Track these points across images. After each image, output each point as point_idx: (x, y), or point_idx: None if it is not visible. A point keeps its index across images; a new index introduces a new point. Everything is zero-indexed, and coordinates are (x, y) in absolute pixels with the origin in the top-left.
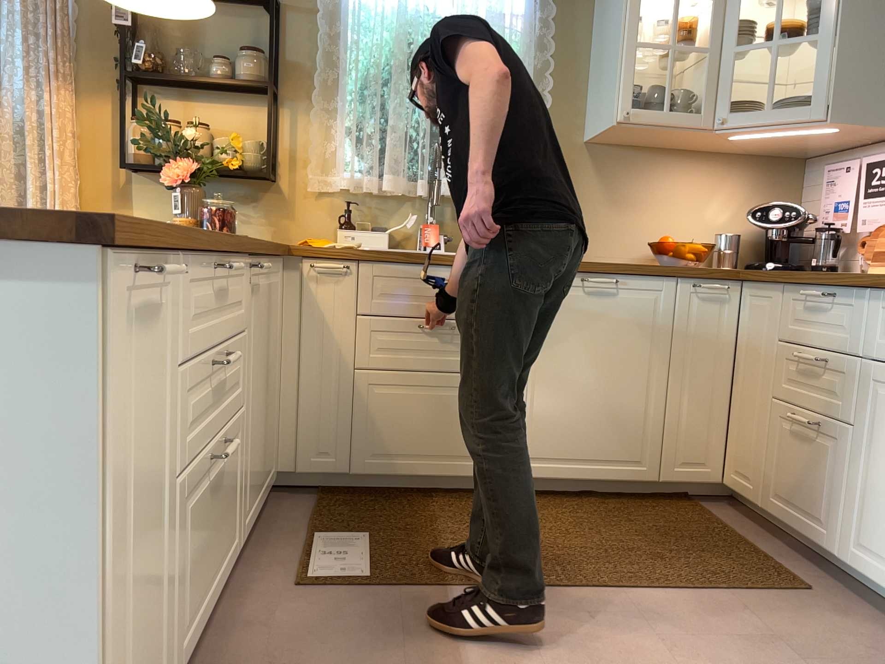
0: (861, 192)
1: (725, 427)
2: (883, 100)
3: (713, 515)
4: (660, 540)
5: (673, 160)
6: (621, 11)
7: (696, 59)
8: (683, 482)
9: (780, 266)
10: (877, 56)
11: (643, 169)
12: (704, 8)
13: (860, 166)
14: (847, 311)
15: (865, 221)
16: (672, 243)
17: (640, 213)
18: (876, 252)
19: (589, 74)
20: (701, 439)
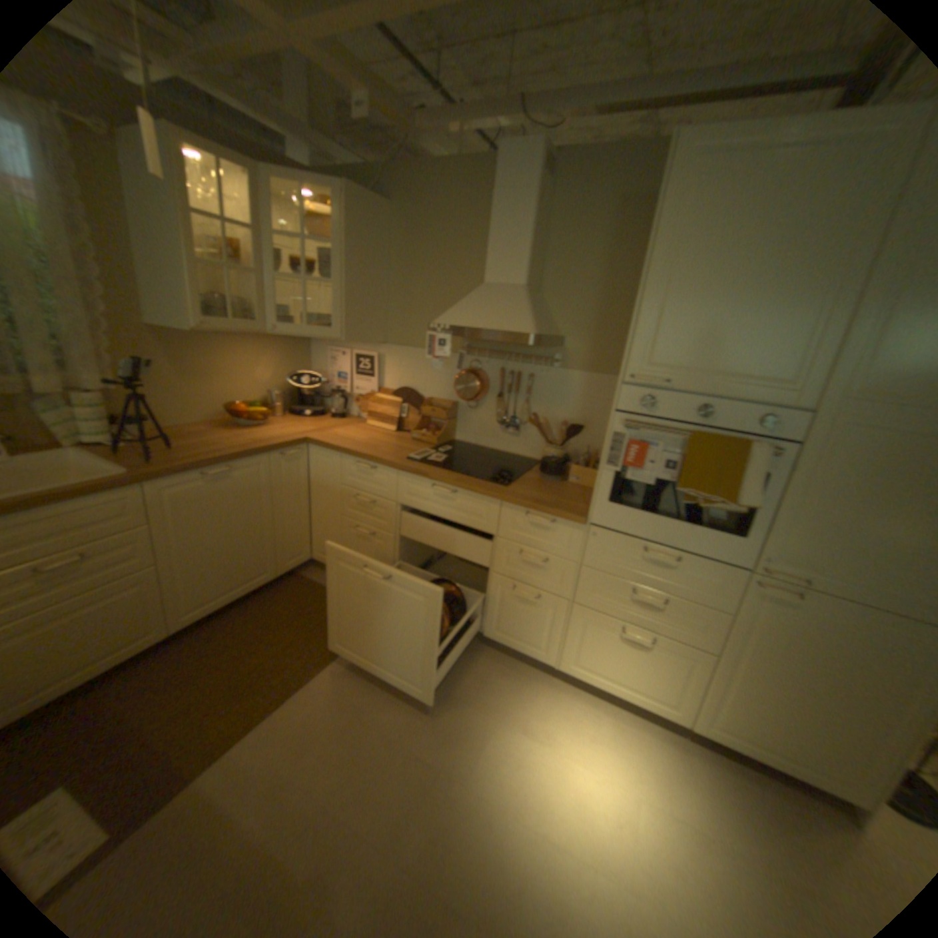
0: (351, 371)
1: (307, 529)
2: (365, 327)
3: (311, 582)
4: (297, 624)
5: (223, 338)
6: (170, 226)
7: (234, 267)
8: (289, 570)
9: (311, 414)
10: (361, 300)
11: (201, 347)
12: (235, 226)
13: (349, 355)
14: (383, 477)
15: (355, 388)
16: (242, 411)
17: (204, 382)
18: (366, 410)
19: (130, 261)
20: (295, 542)
